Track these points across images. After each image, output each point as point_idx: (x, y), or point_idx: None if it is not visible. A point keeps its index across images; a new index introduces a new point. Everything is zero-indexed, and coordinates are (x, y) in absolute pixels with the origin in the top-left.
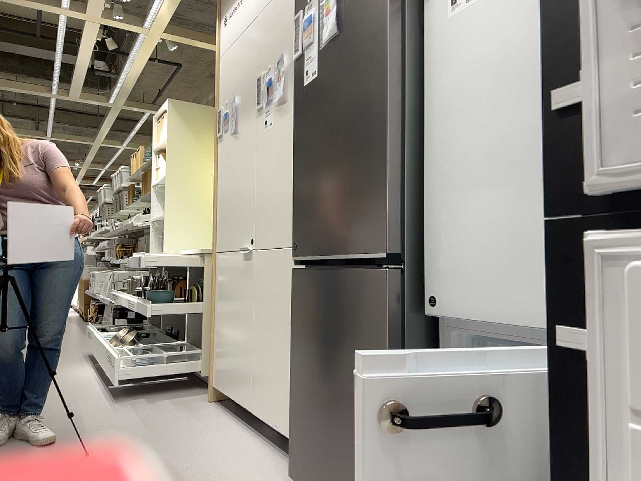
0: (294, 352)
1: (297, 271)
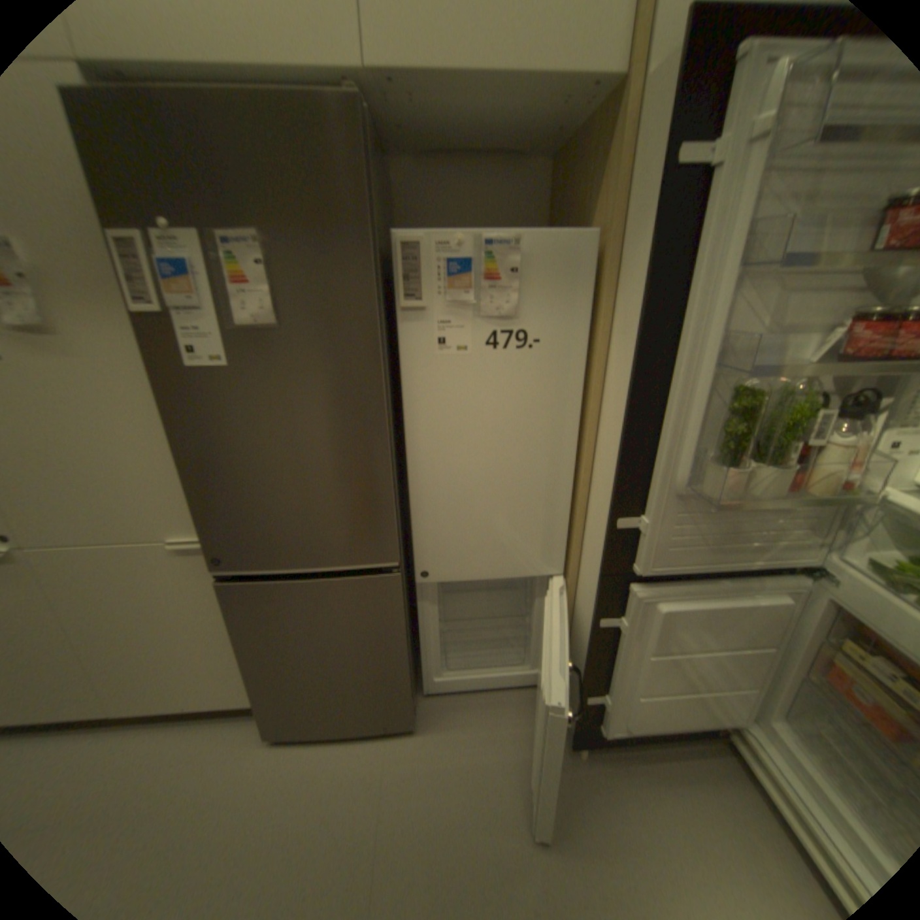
0: (241, 653)
1: (221, 581)
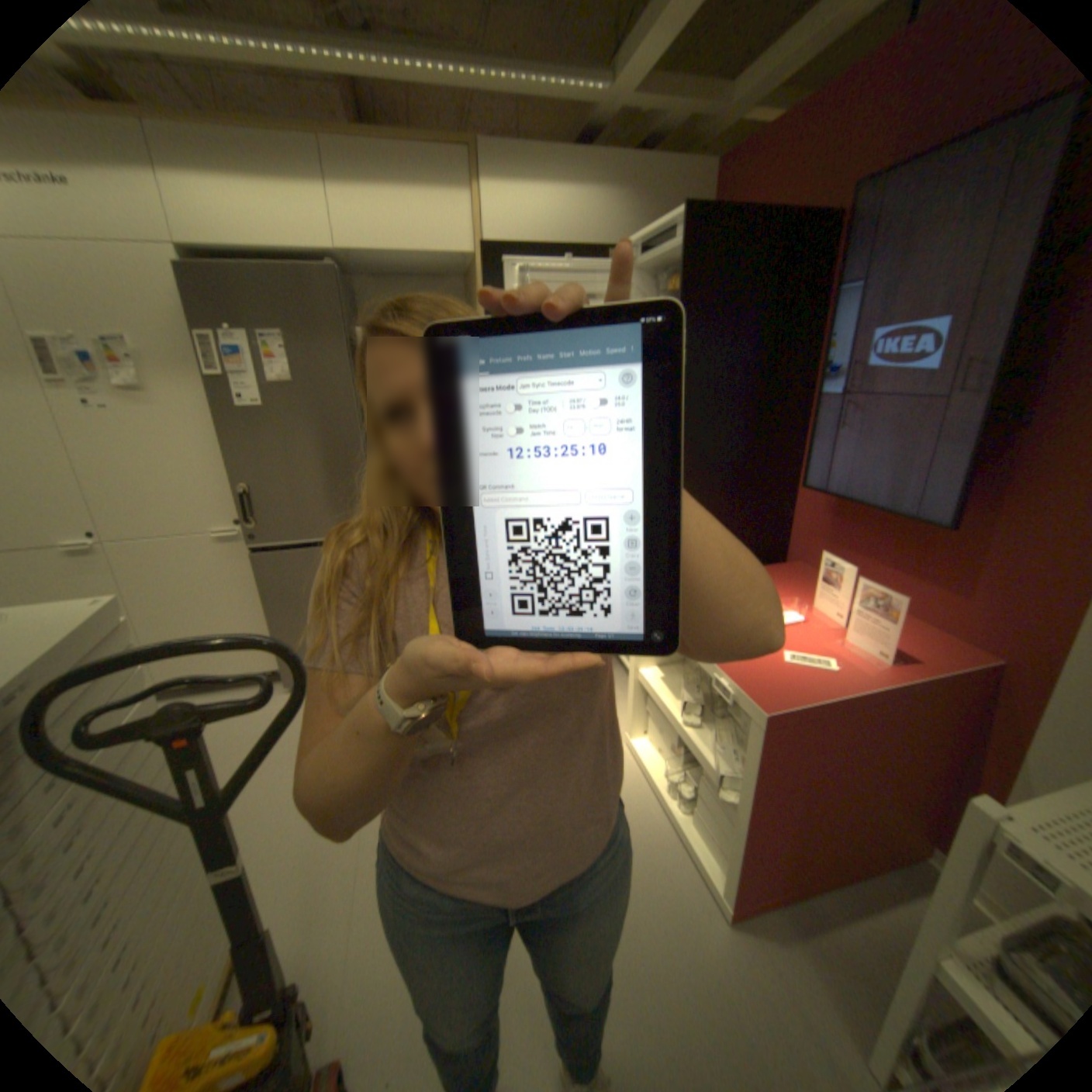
0: (270, 610)
1: (257, 553)
